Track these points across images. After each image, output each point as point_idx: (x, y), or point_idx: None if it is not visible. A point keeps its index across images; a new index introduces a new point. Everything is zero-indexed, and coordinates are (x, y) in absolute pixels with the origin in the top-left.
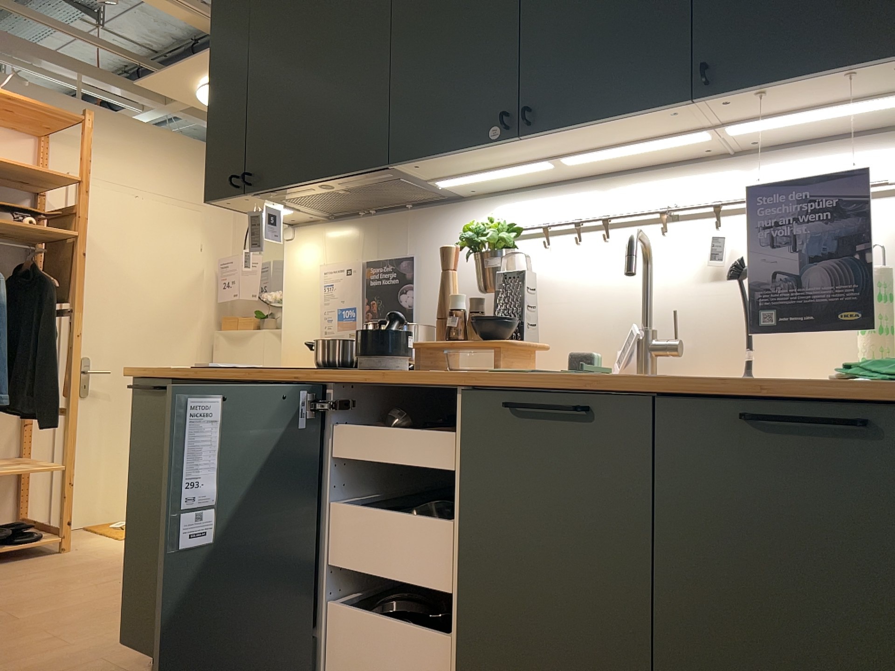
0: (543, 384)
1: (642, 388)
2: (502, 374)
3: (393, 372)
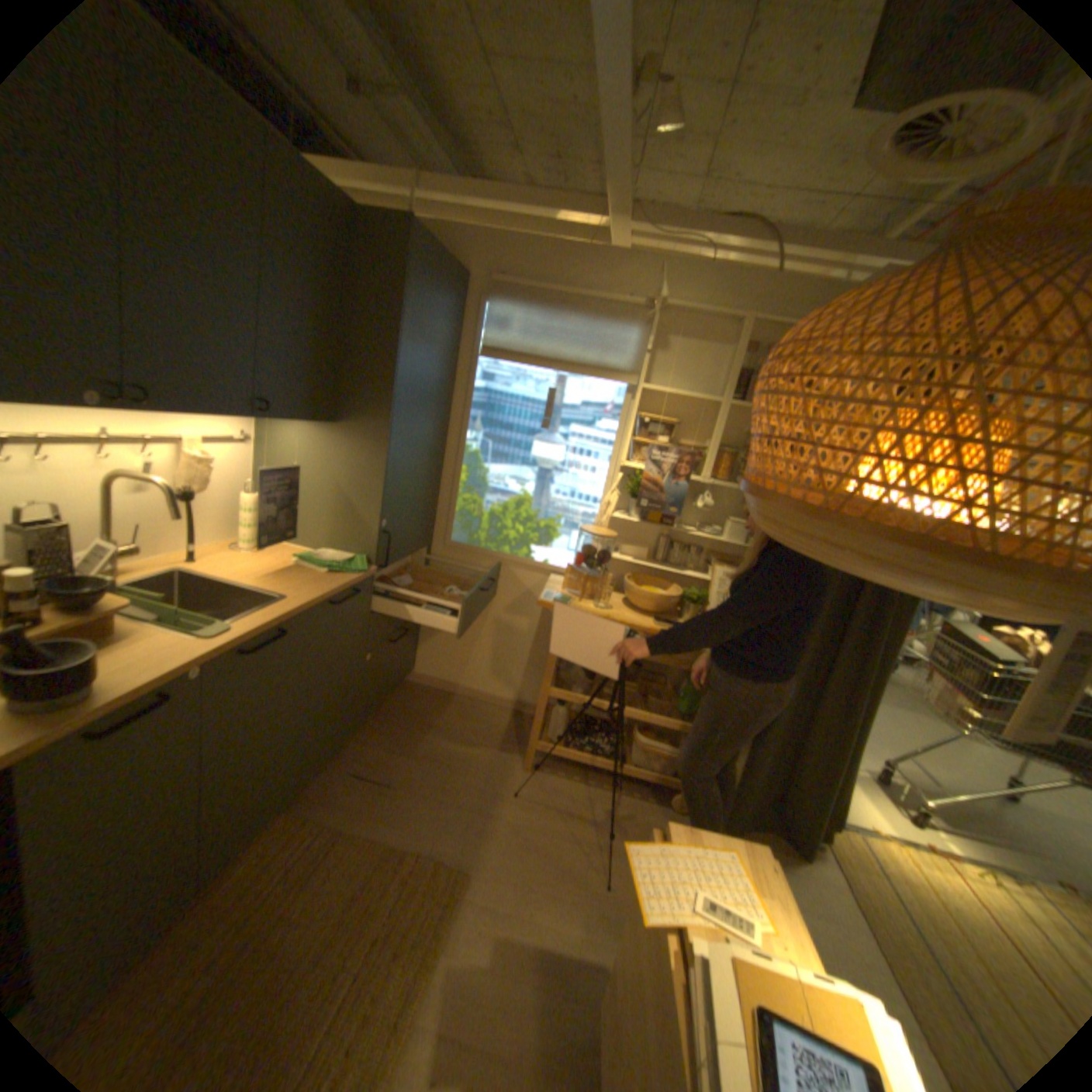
0: (254, 629)
1: (305, 609)
2: (223, 635)
3: (98, 687)
